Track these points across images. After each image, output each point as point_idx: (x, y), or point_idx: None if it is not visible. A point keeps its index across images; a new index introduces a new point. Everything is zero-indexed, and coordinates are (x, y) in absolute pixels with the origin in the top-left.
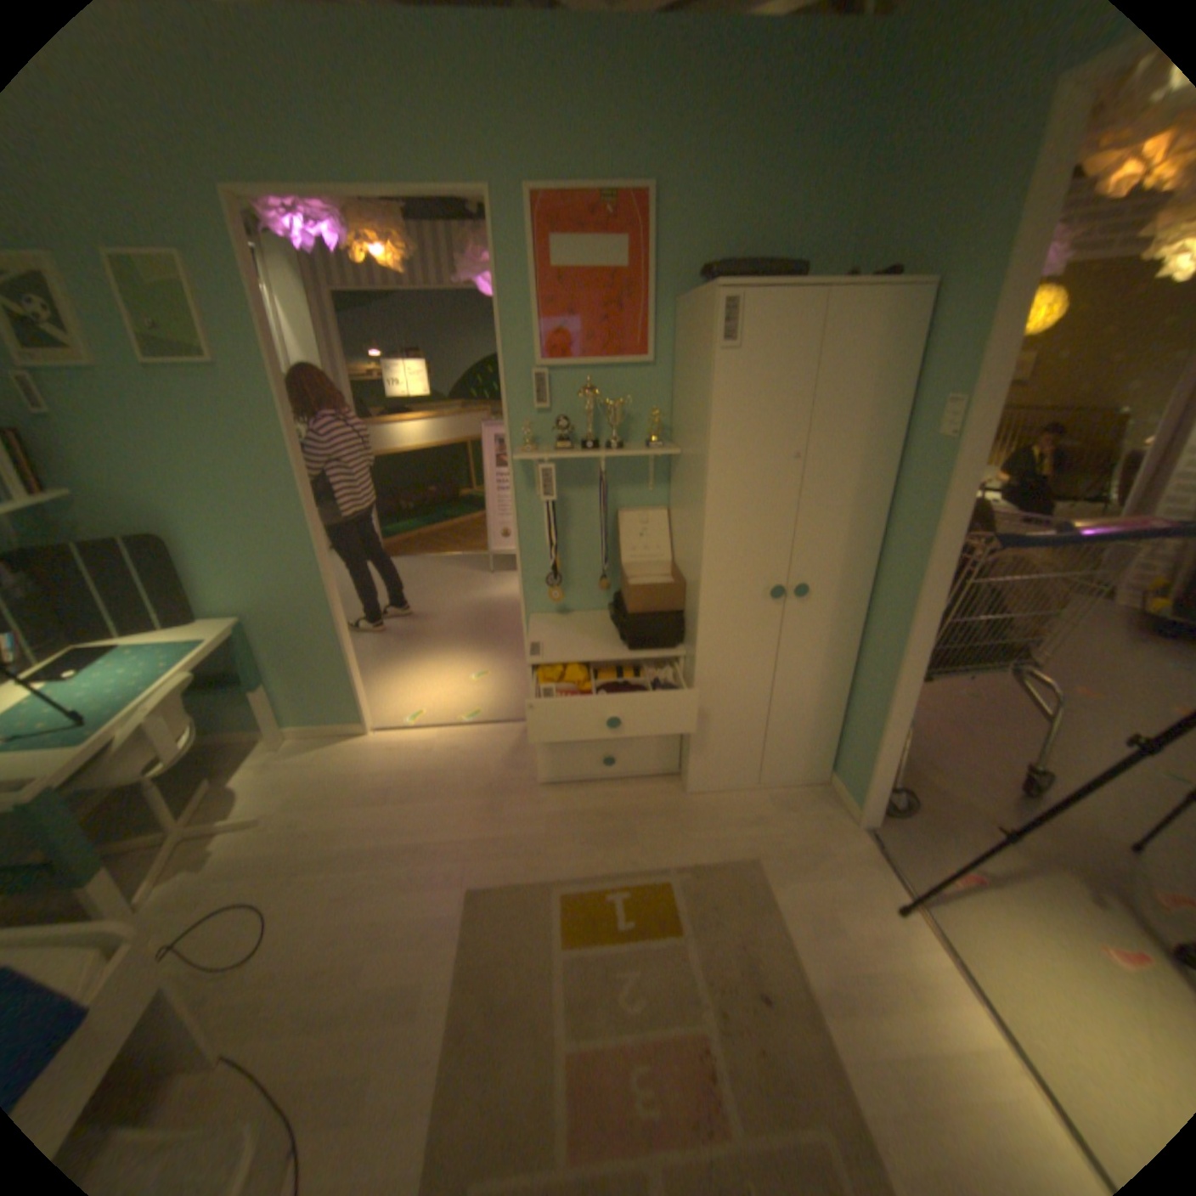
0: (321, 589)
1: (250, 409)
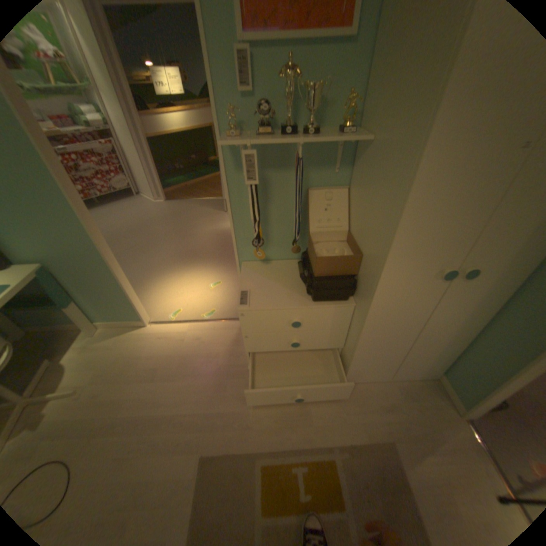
0: (93, 245)
1: None
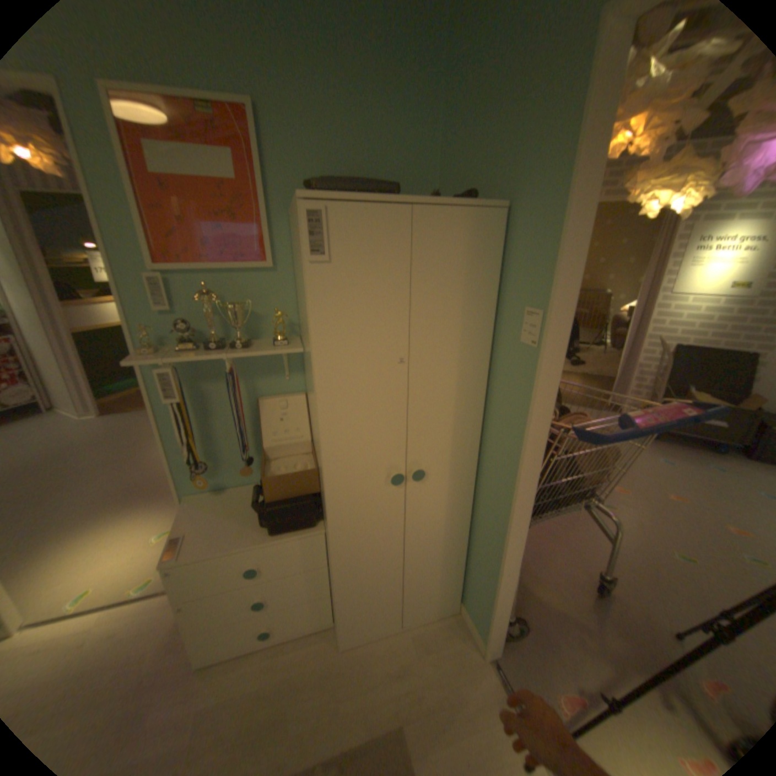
0: None
1: None
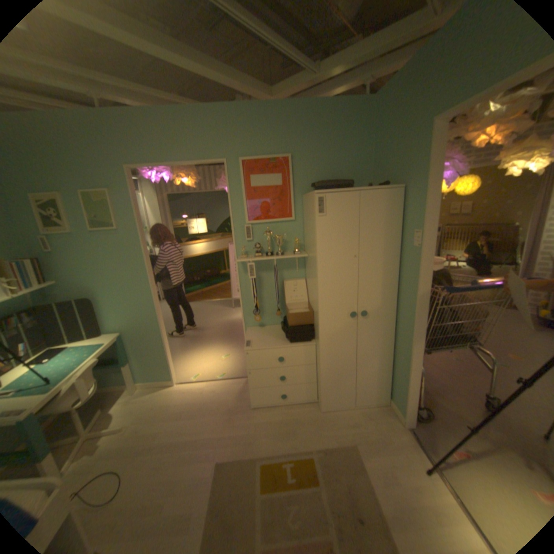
0: (156, 319)
1: (130, 246)
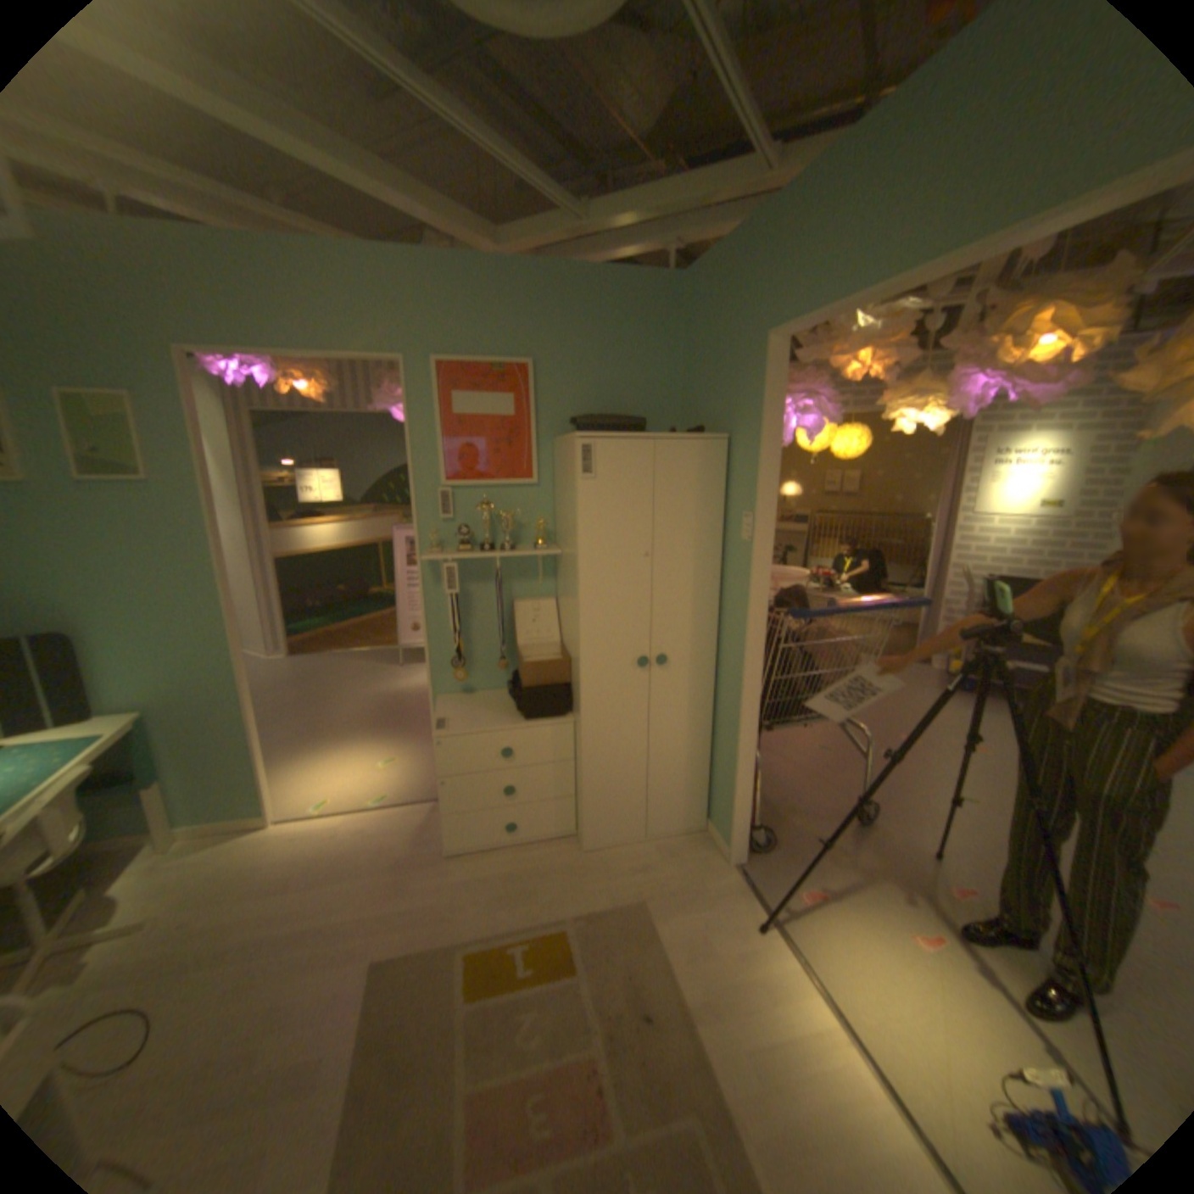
0: (230, 681)
1: (177, 520)
